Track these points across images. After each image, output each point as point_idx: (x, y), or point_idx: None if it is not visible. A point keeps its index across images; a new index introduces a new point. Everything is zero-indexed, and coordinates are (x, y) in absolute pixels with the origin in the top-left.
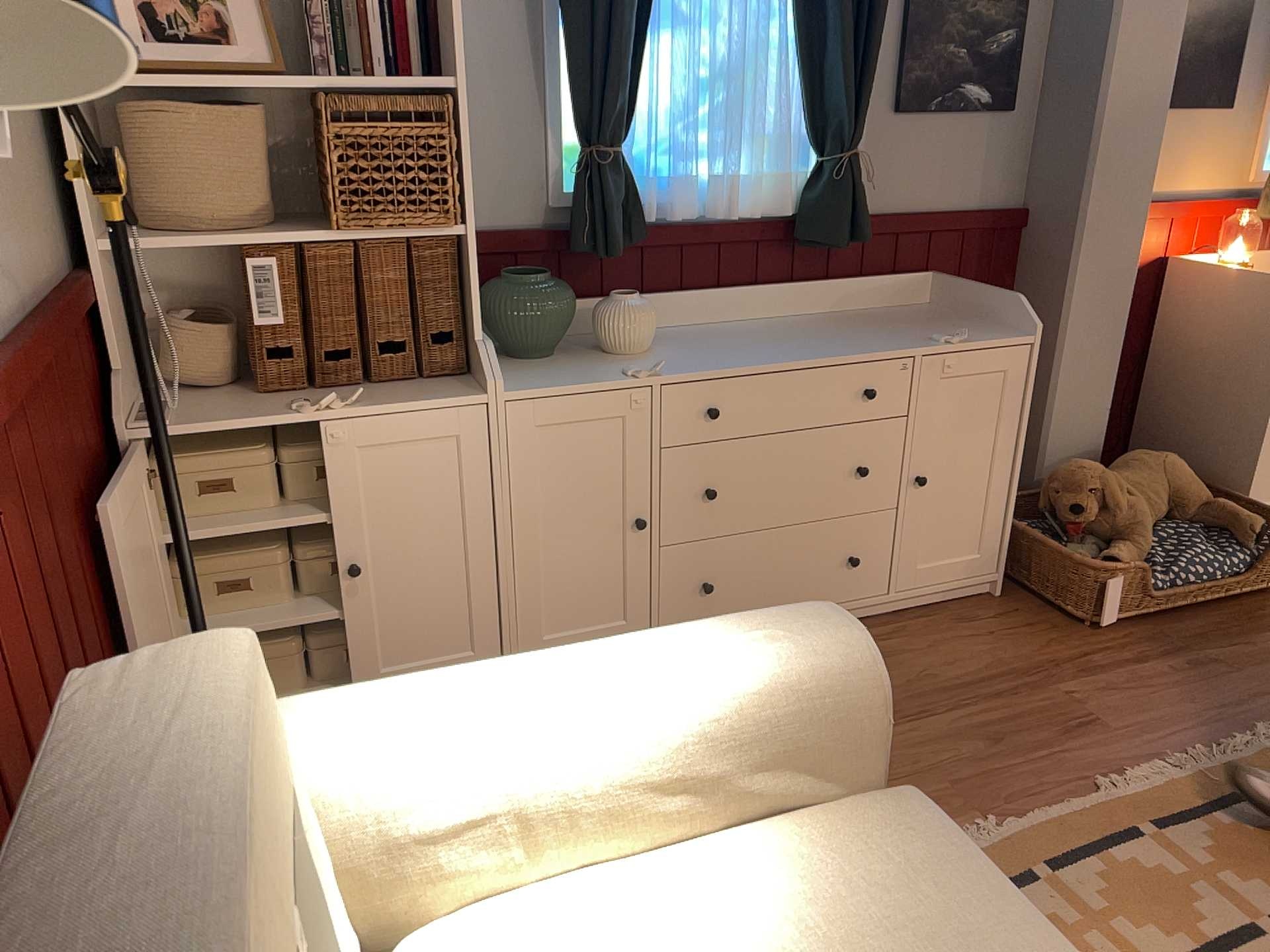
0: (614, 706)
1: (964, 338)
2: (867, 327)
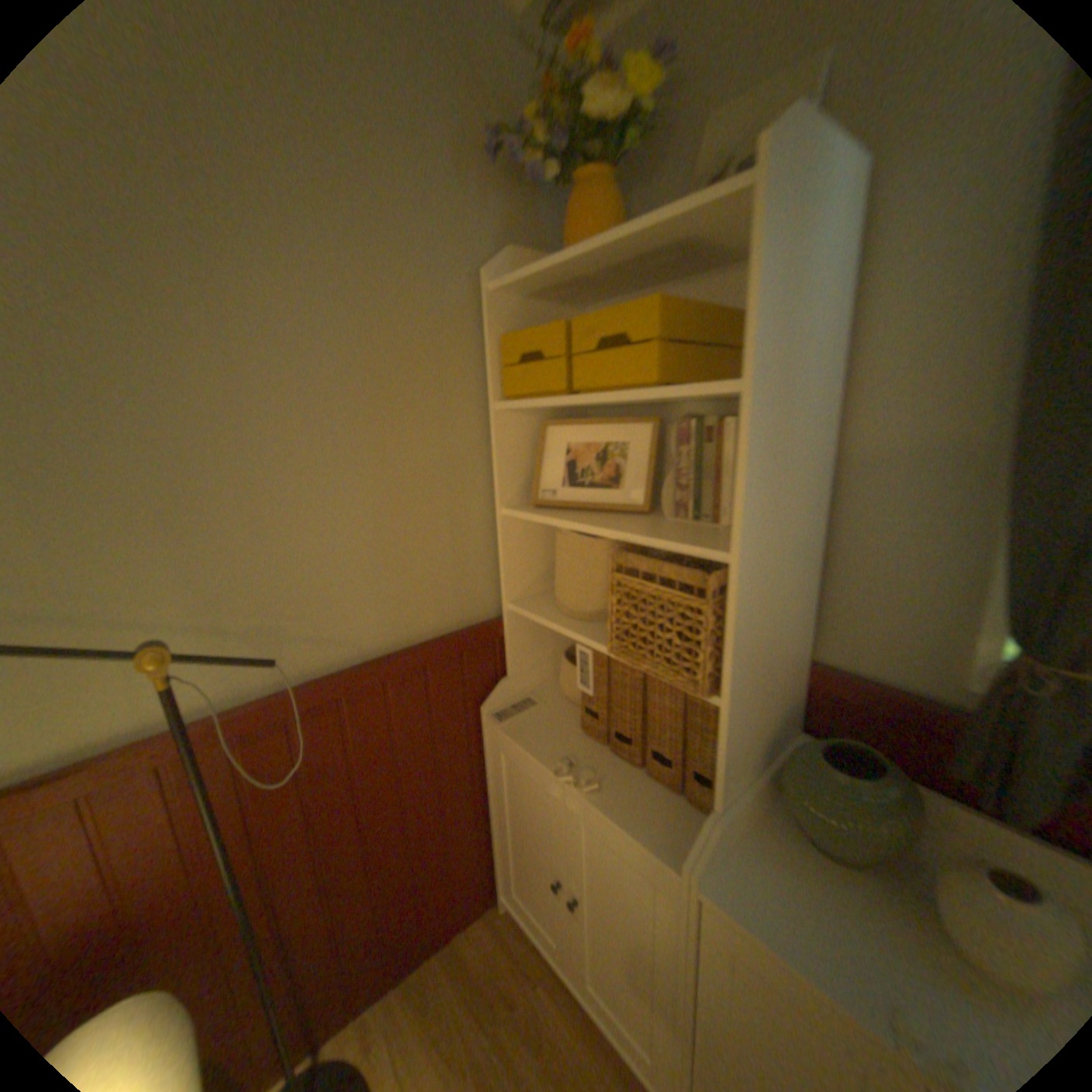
0: None
1: None
2: None
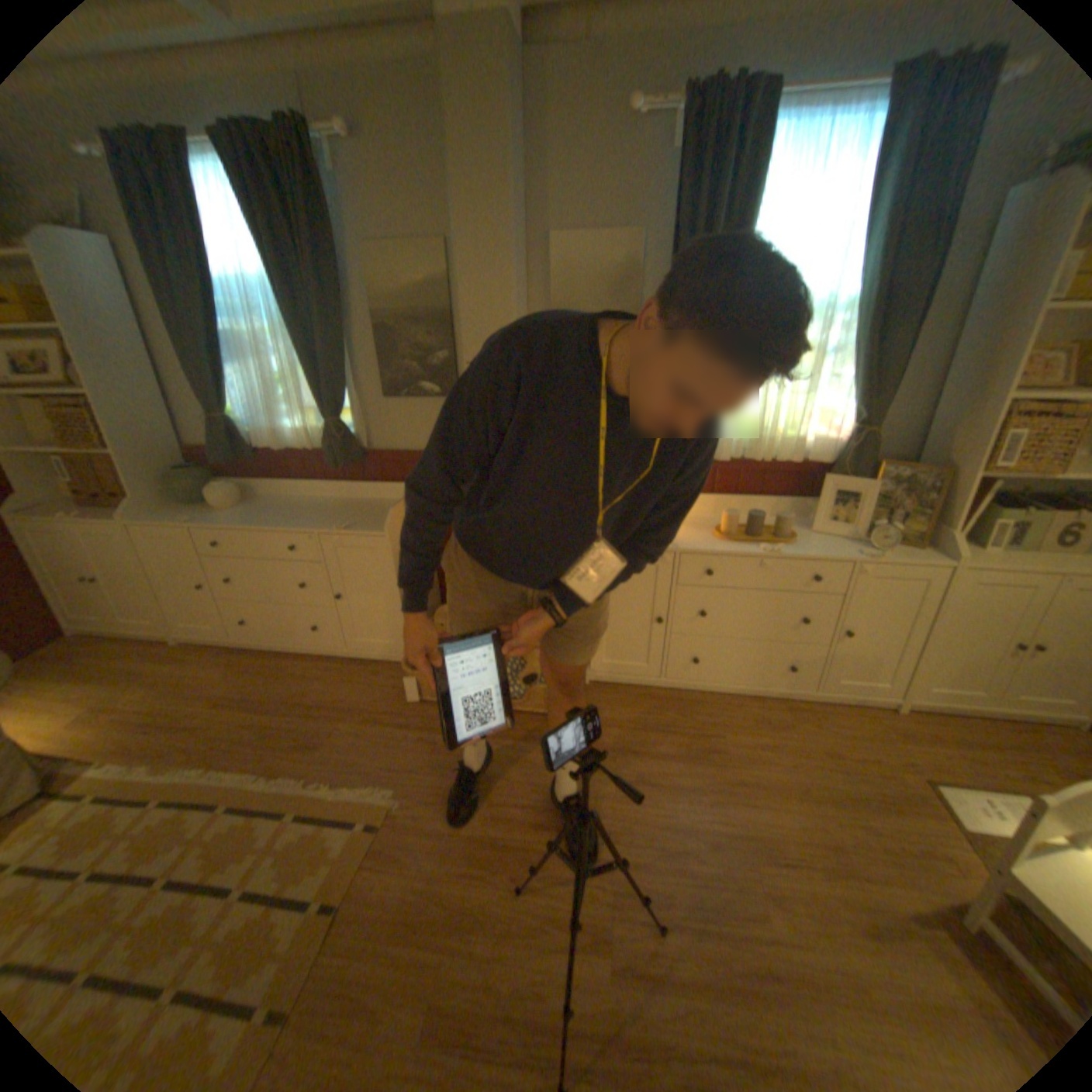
0: None
1: (350, 529)
2: (341, 513)
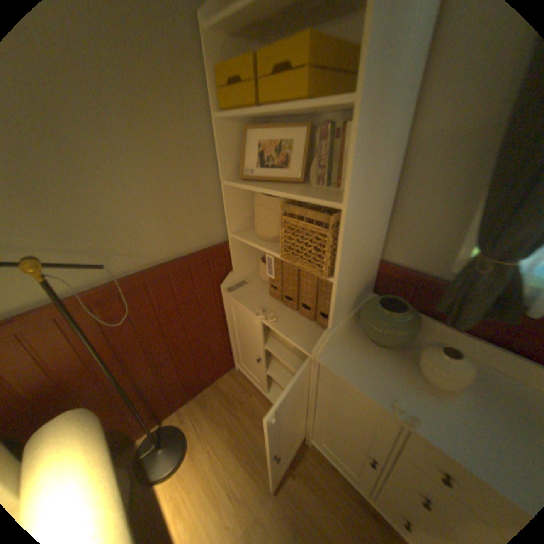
0: None
1: None
2: None
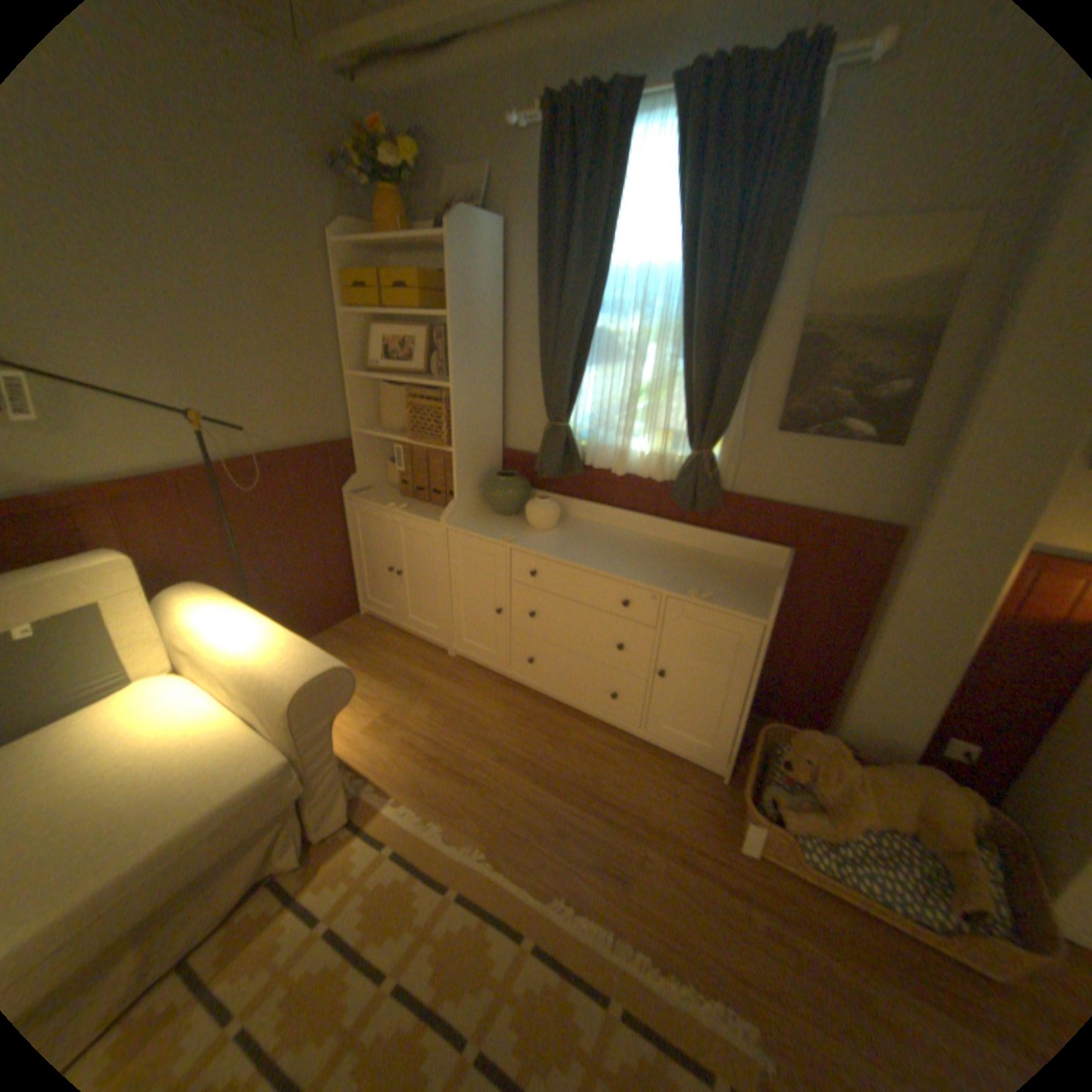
0: (226, 647)
1: (712, 599)
2: (683, 566)
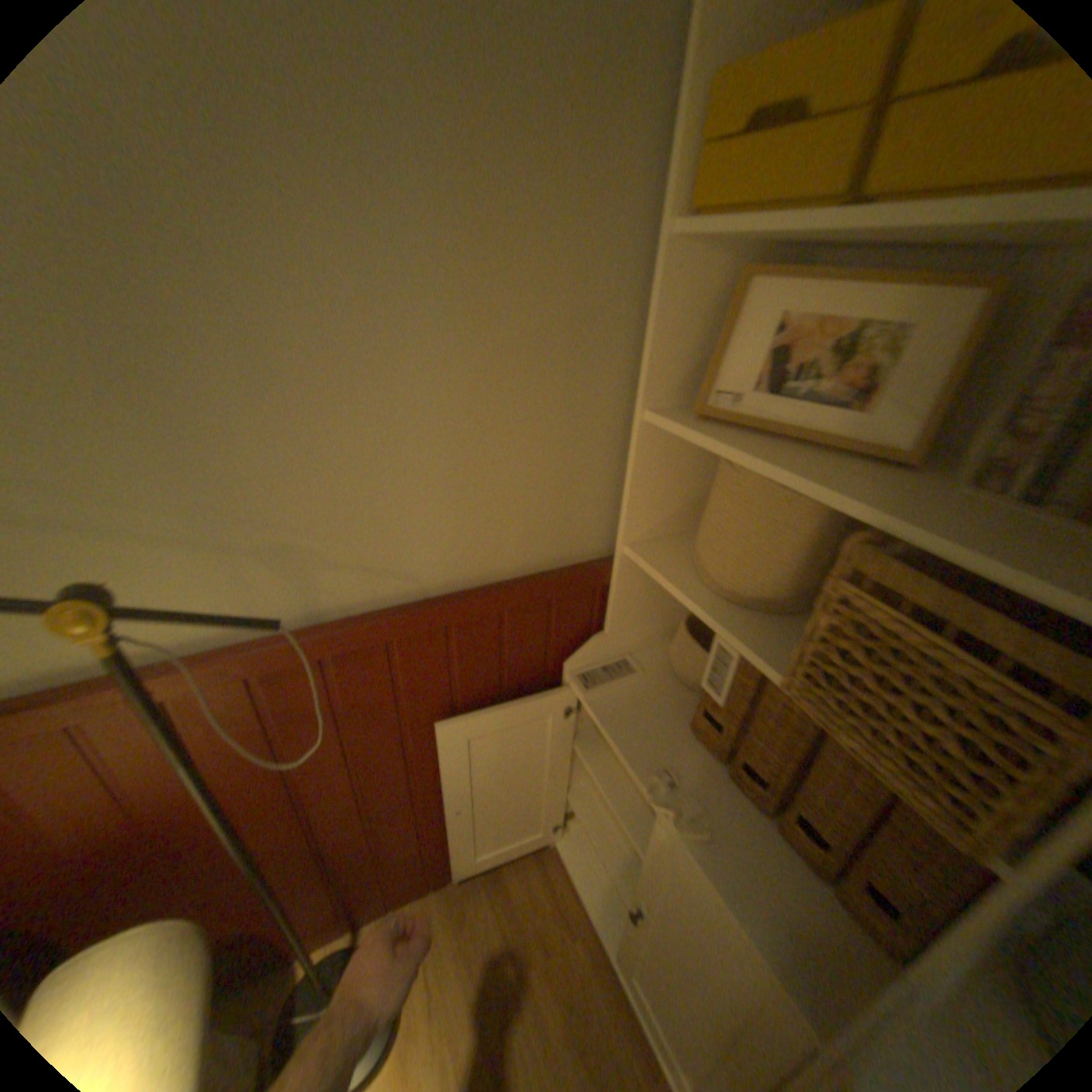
0: None
1: None
2: None
